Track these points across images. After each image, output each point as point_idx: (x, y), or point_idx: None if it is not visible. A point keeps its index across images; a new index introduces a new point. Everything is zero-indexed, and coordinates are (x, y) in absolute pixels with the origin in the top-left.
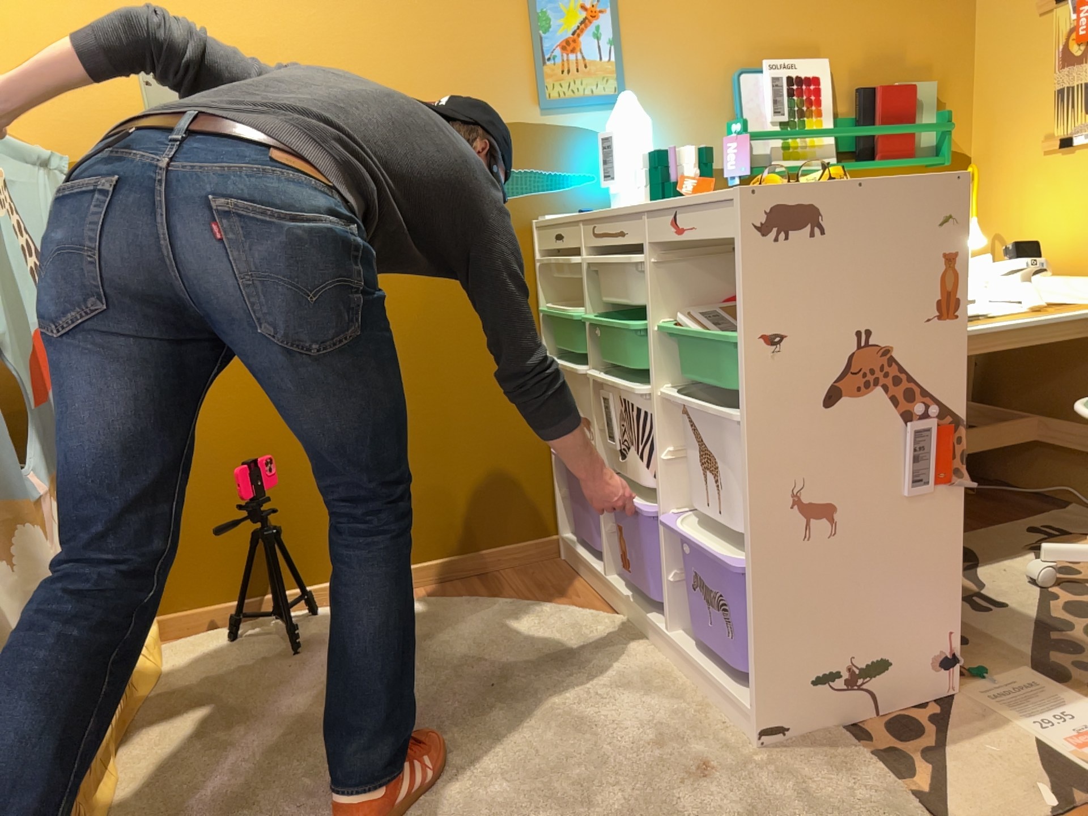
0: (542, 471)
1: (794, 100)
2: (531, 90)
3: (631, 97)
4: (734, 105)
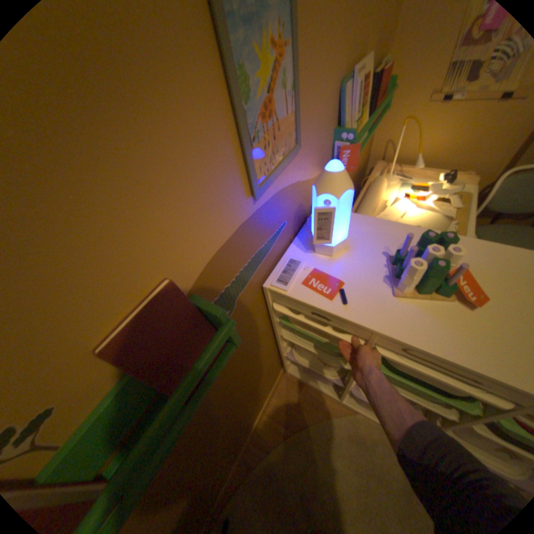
0: (276, 362)
1: (363, 95)
2: (245, 184)
3: (341, 165)
4: (338, 111)
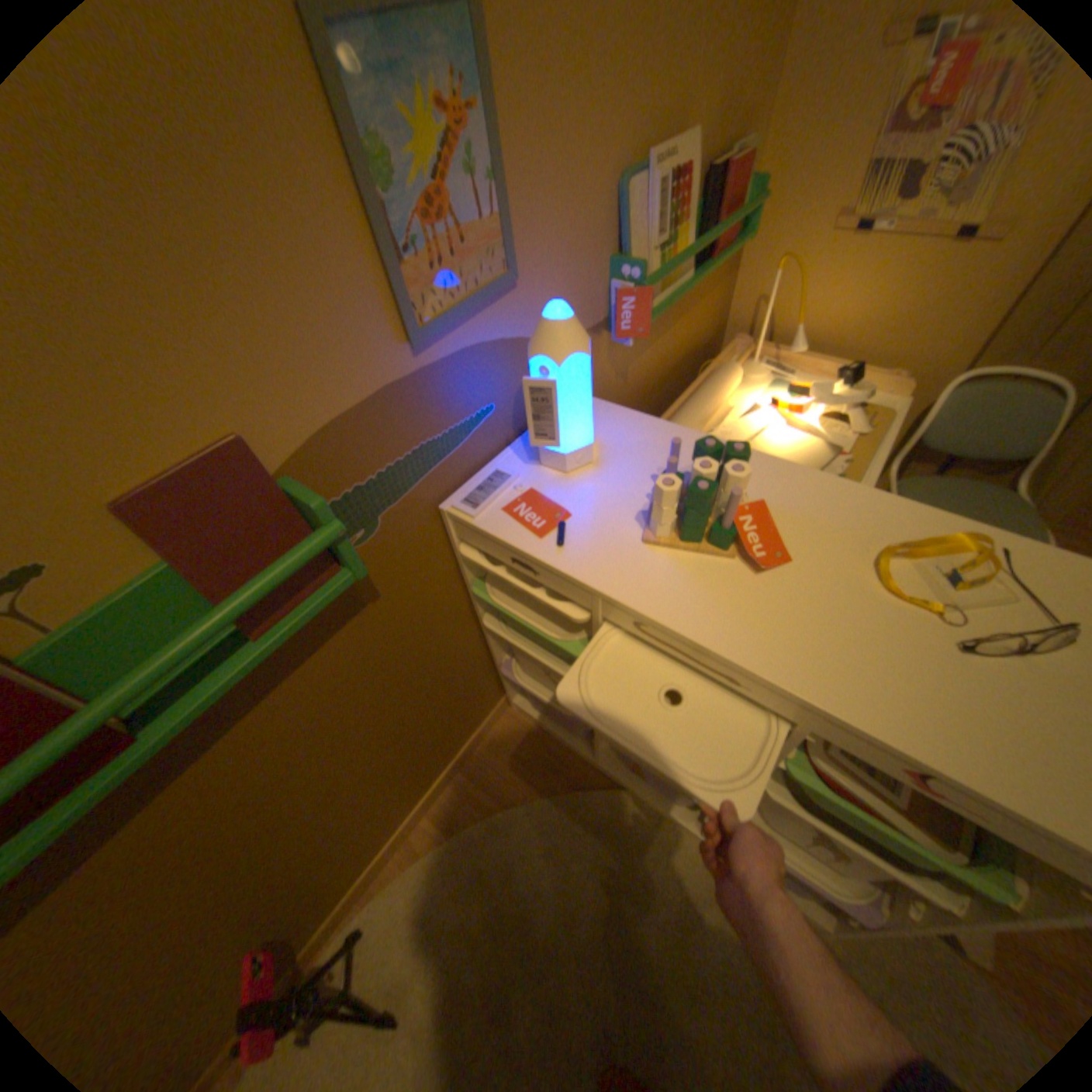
0: (488, 676)
1: (674, 205)
2: (393, 321)
3: (568, 311)
4: (619, 228)
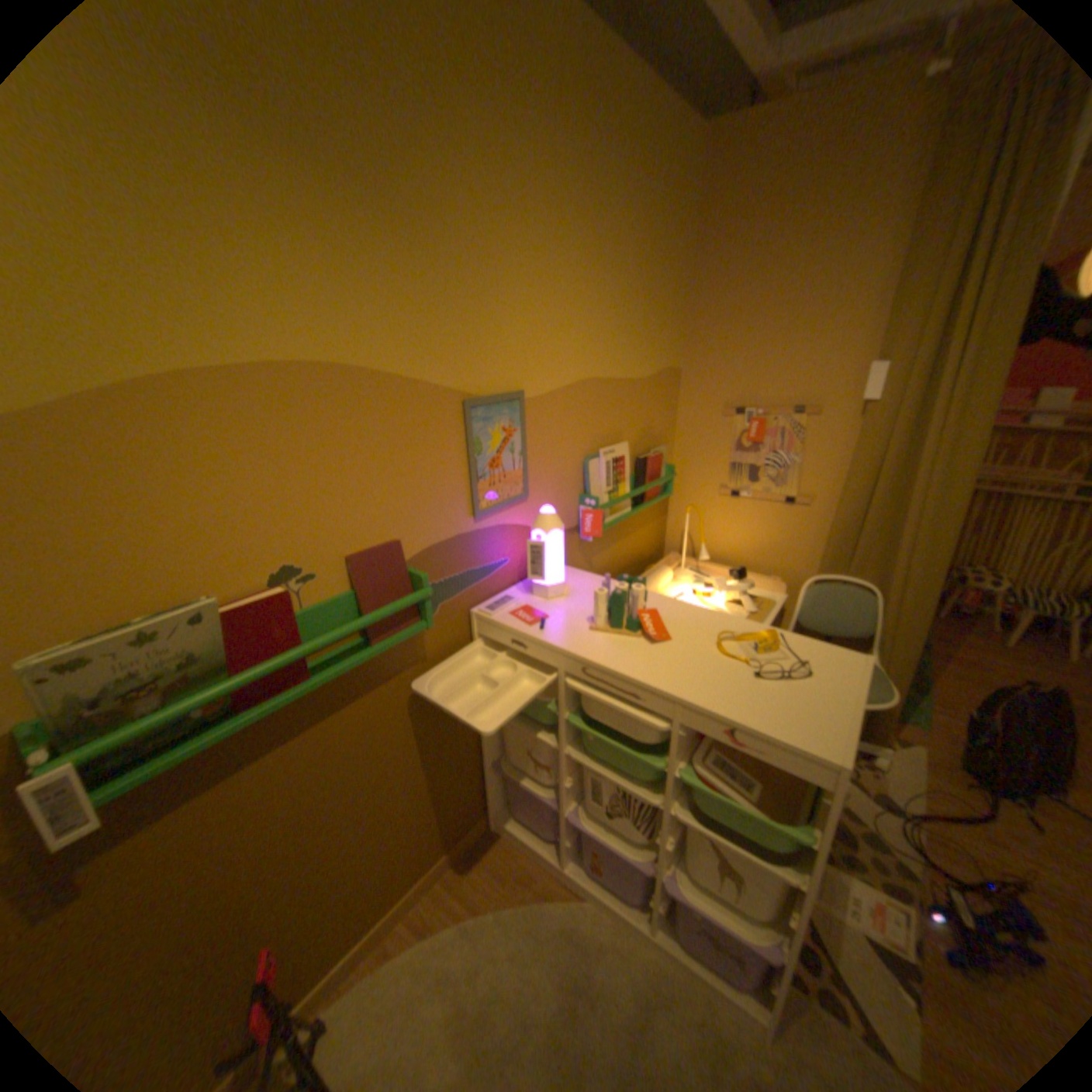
0: (476, 781)
1: (615, 474)
2: (469, 506)
3: (552, 511)
4: (583, 482)
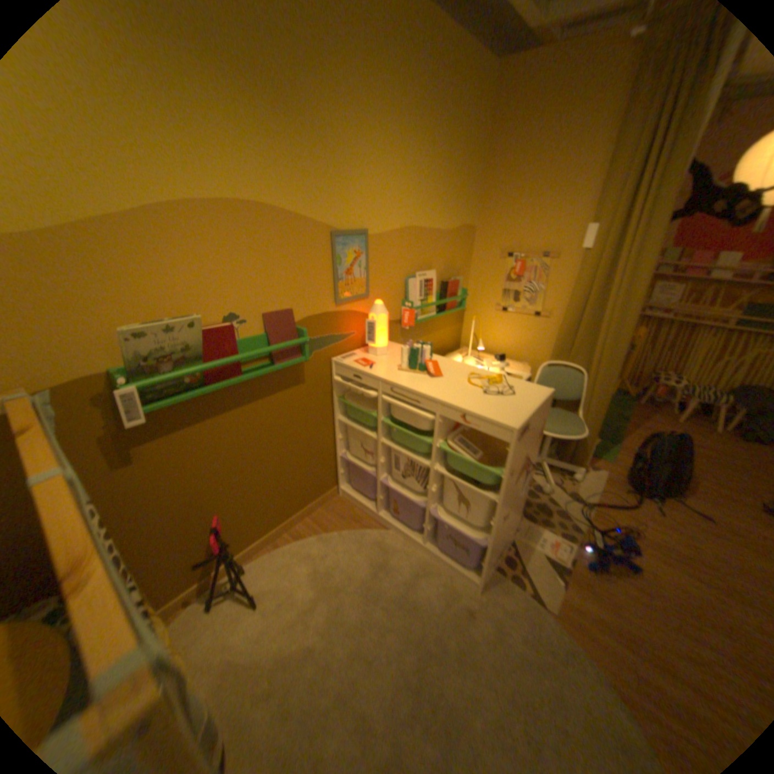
0: (331, 463)
1: (425, 289)
2: (332, 296)
3: (381, 303)
4: (404, 292)
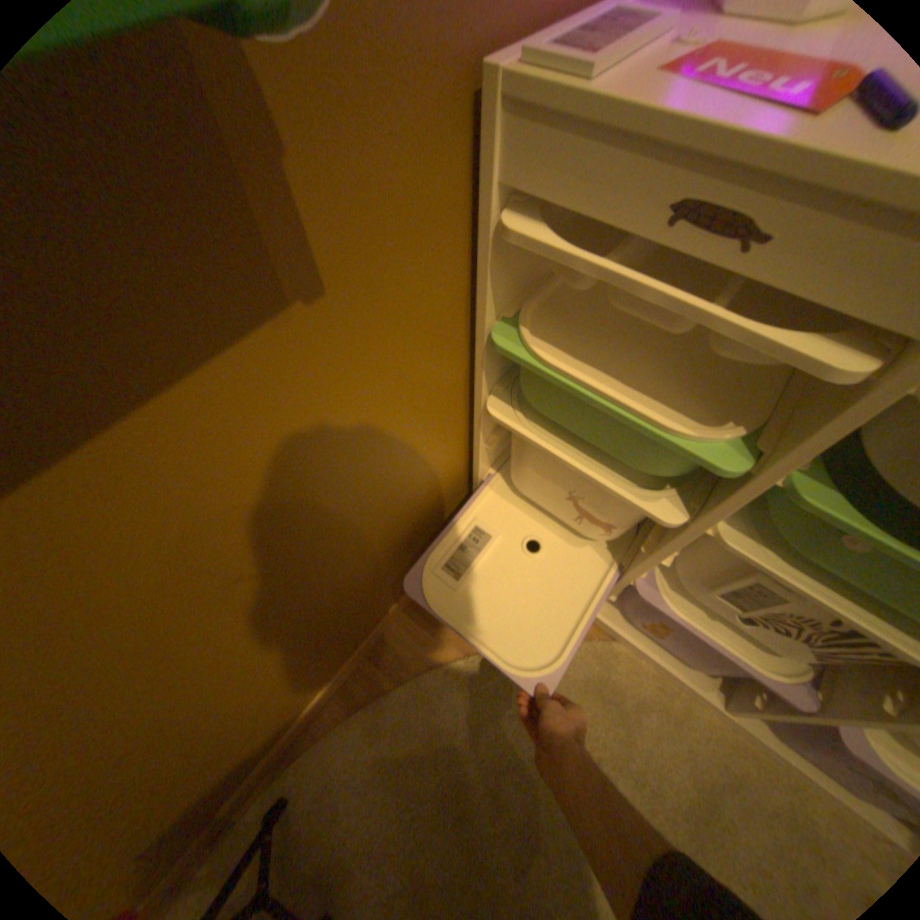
0: (459, 494)
1: None
2: None
3: None
4: None
